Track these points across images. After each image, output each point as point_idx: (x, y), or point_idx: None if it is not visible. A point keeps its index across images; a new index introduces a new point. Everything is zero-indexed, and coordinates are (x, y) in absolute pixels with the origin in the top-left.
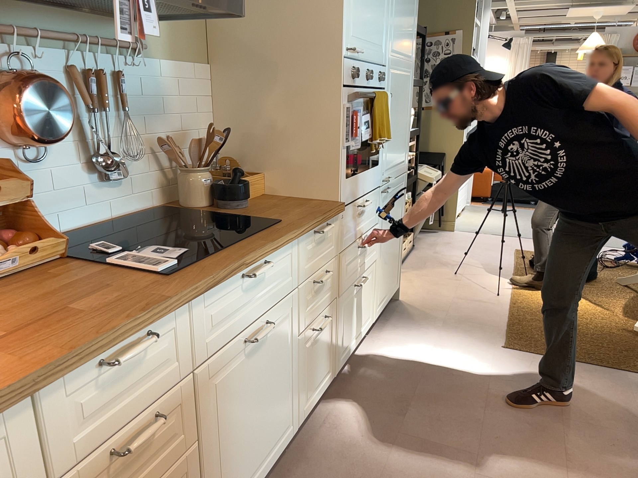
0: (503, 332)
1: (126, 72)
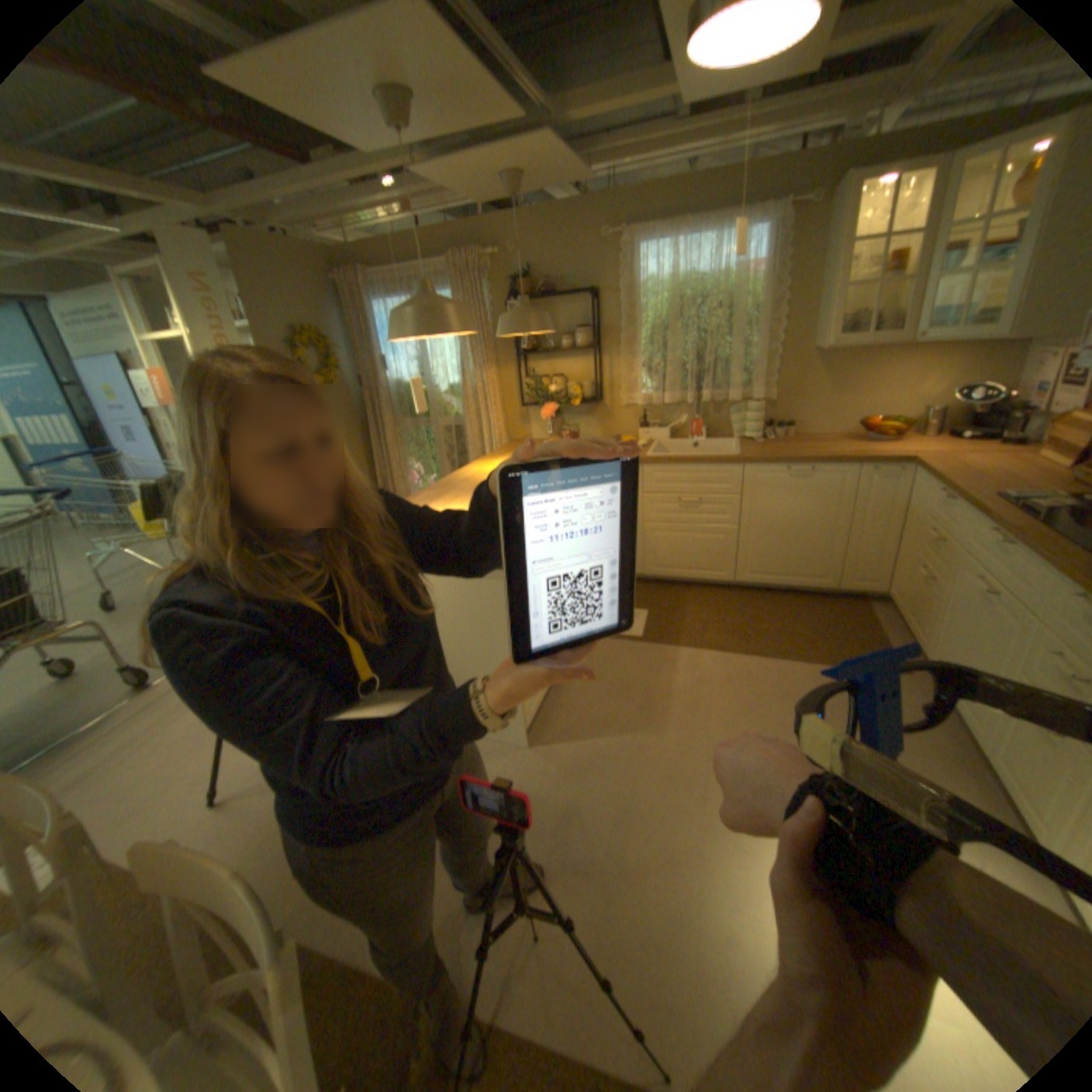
0: None
1: None
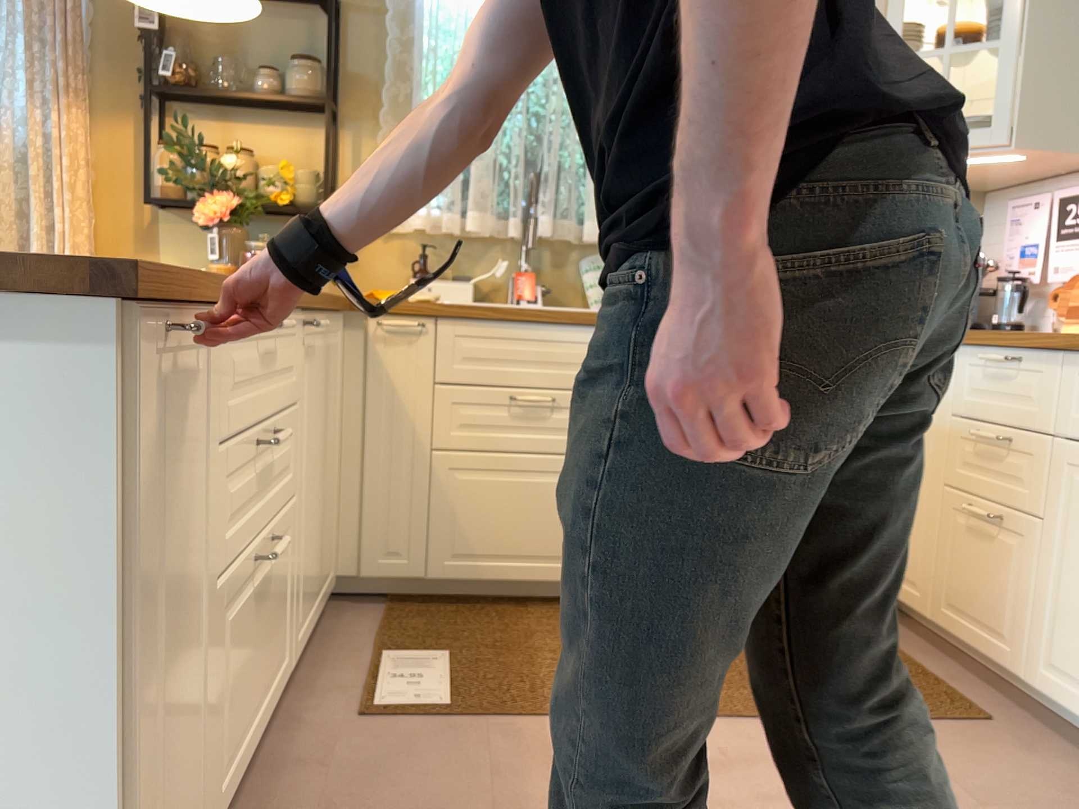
0: None
1: None
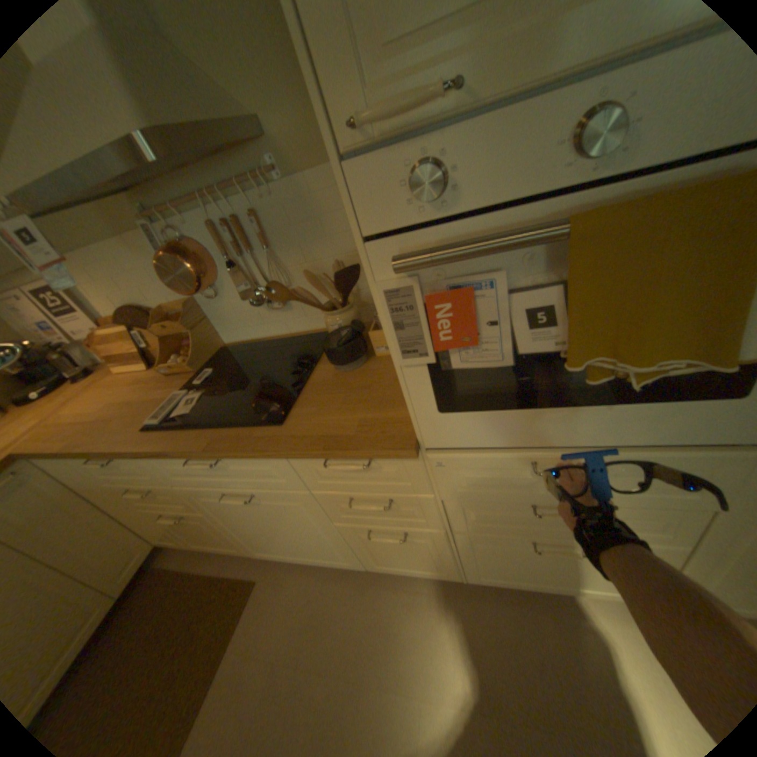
0: None
1: (260, 204)
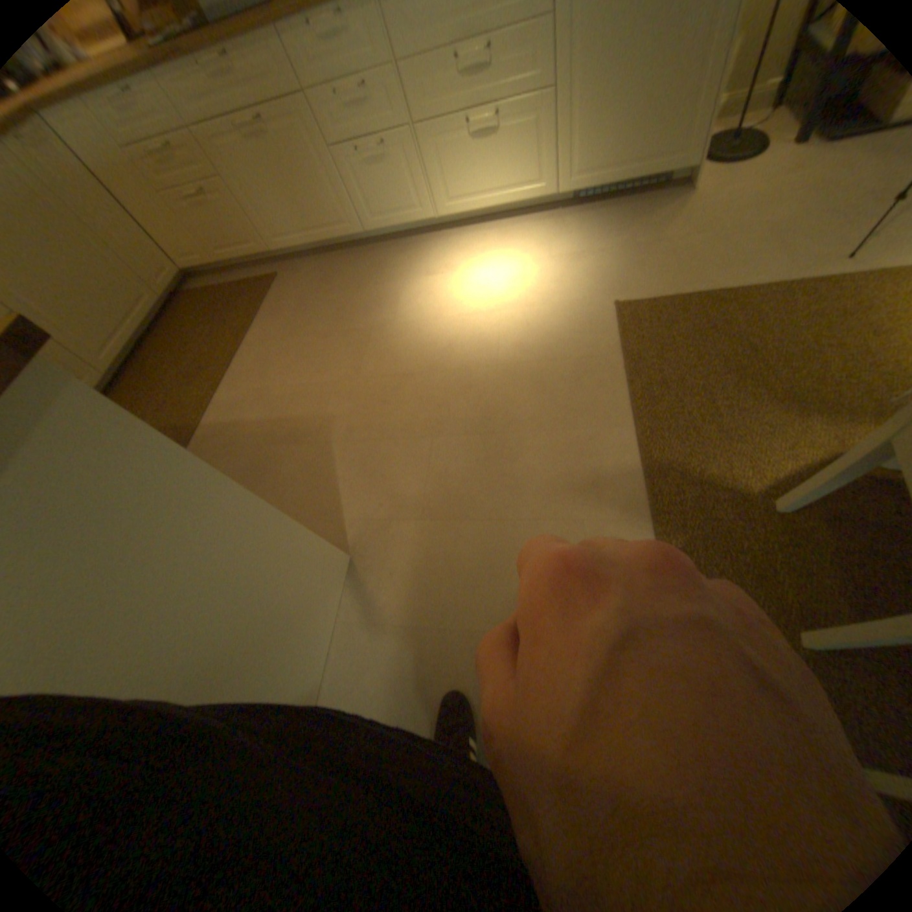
0: (672, 293)
1: None
